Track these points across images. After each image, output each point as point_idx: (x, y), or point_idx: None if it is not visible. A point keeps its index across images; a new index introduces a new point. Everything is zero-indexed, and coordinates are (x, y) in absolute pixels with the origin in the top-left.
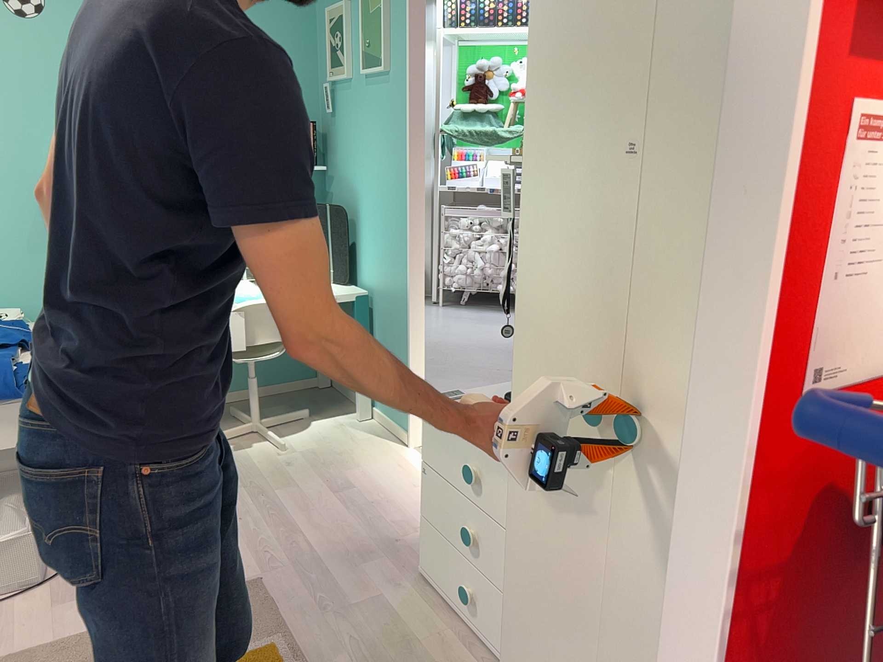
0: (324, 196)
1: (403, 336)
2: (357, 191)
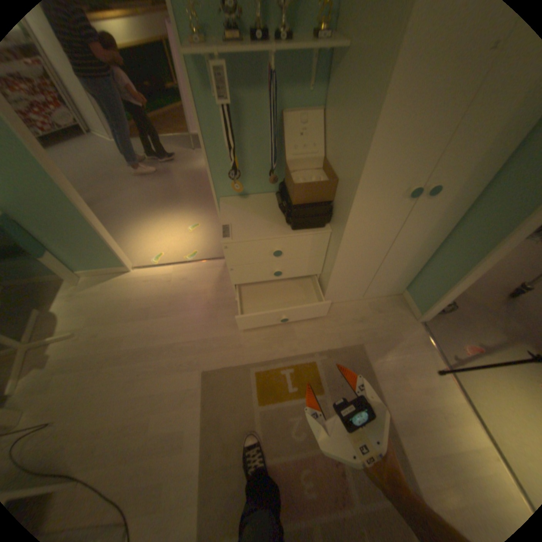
0: None
1: (79, 222)
2: None
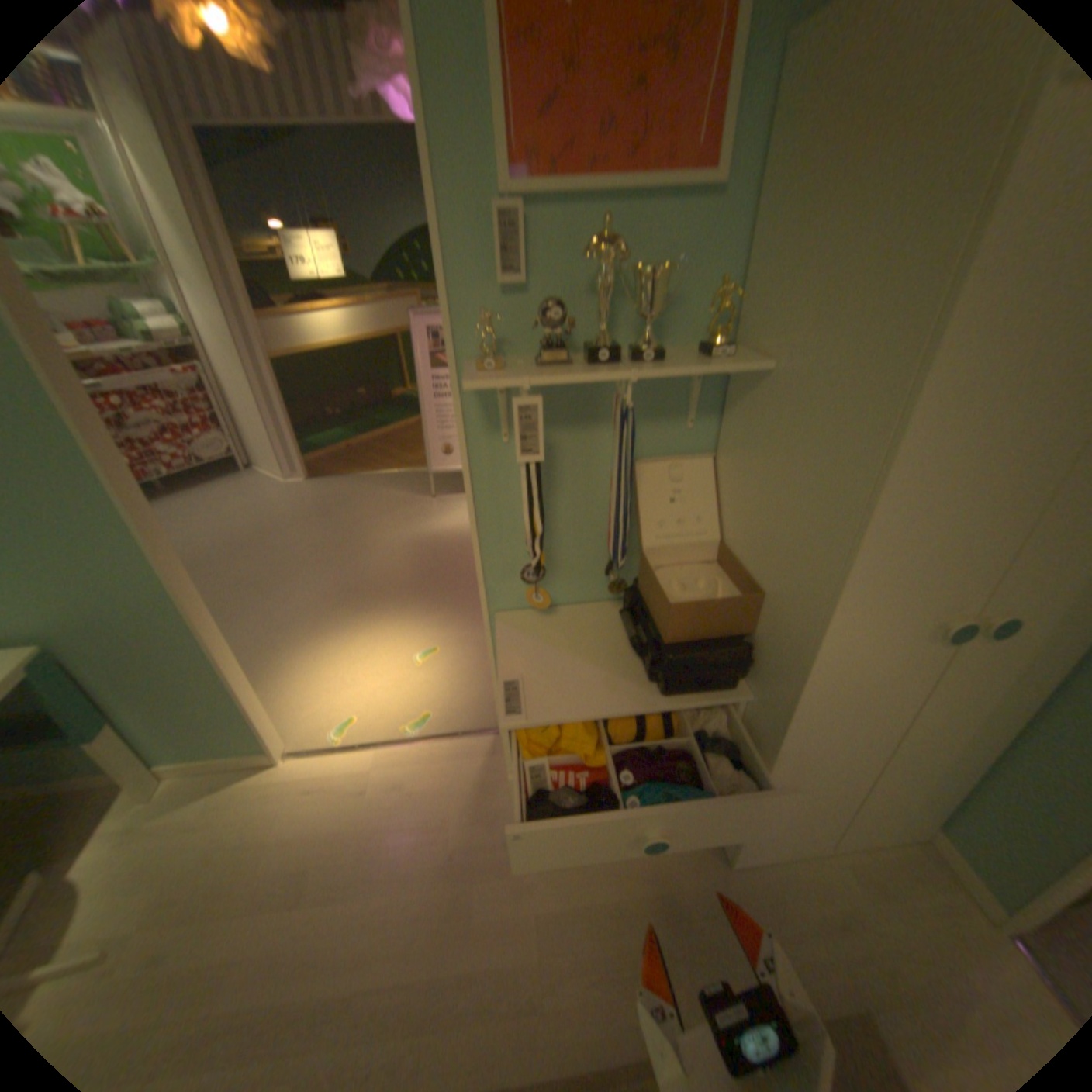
0: None
1: (192, 663)
2: None
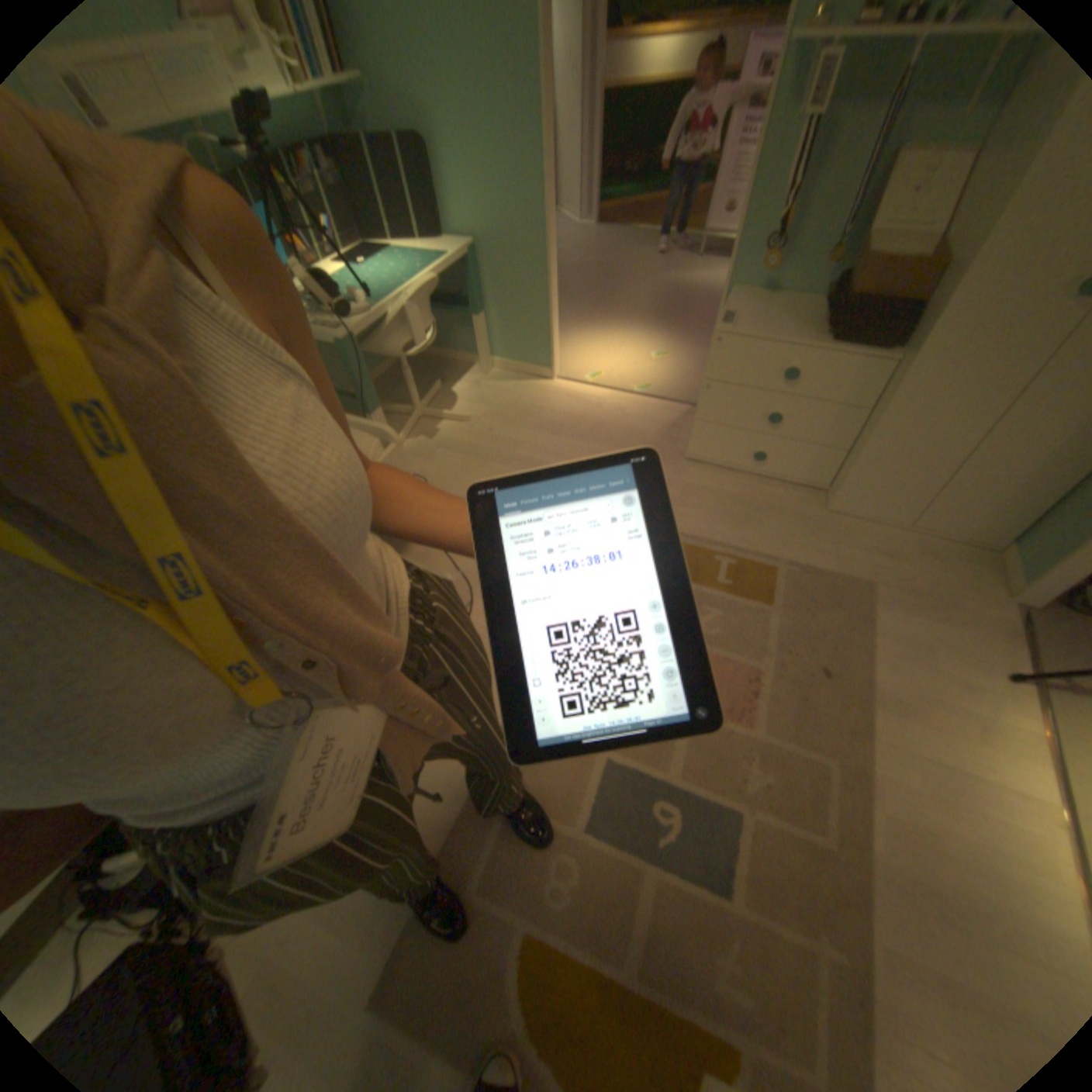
0: (344, 120)
1: (536, 279)
2: (422, 106)
